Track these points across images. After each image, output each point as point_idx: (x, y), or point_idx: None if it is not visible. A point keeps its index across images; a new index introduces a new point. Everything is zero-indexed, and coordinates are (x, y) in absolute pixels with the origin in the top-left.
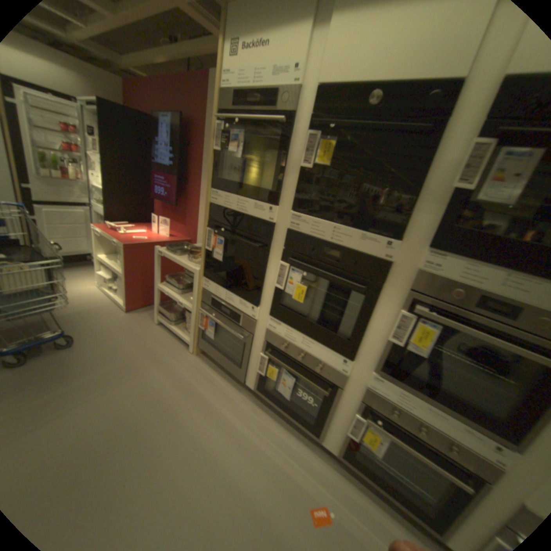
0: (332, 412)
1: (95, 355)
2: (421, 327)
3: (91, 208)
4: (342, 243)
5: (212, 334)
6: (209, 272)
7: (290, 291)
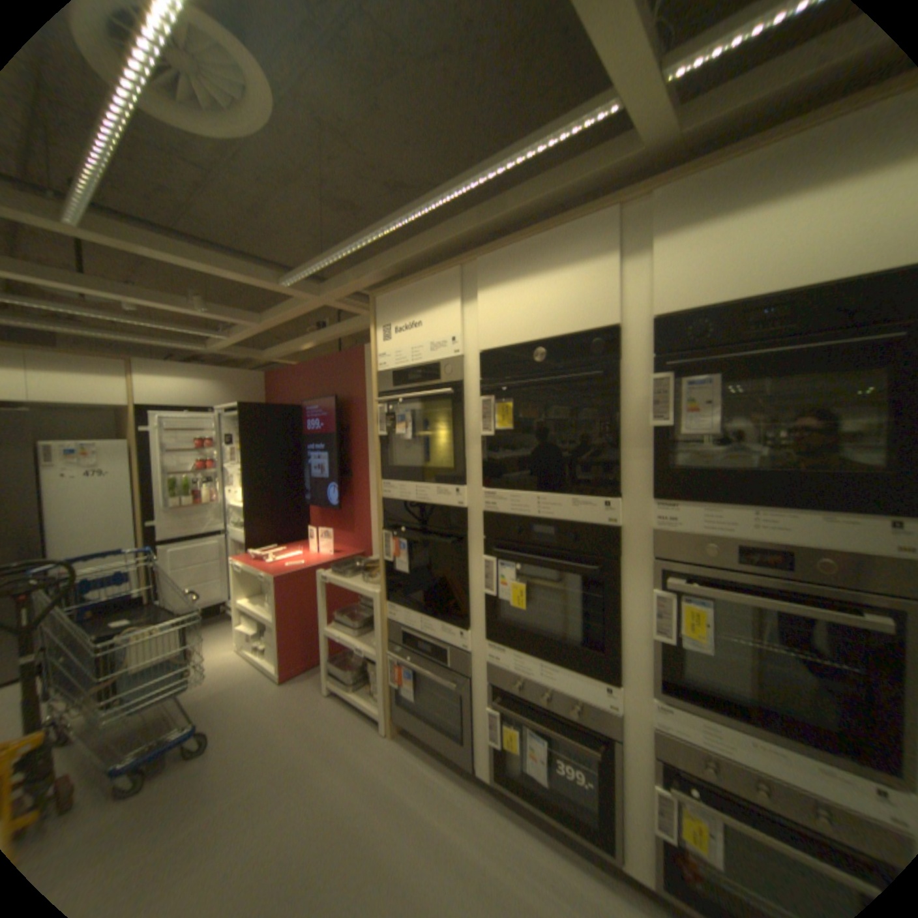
0: (620, 793)
1: (239, 763)
2: (688, 610)
3: (227, 536)
4: (553, 516)
5: (410, 694)
6: (394, 593)
7: (508, 598)
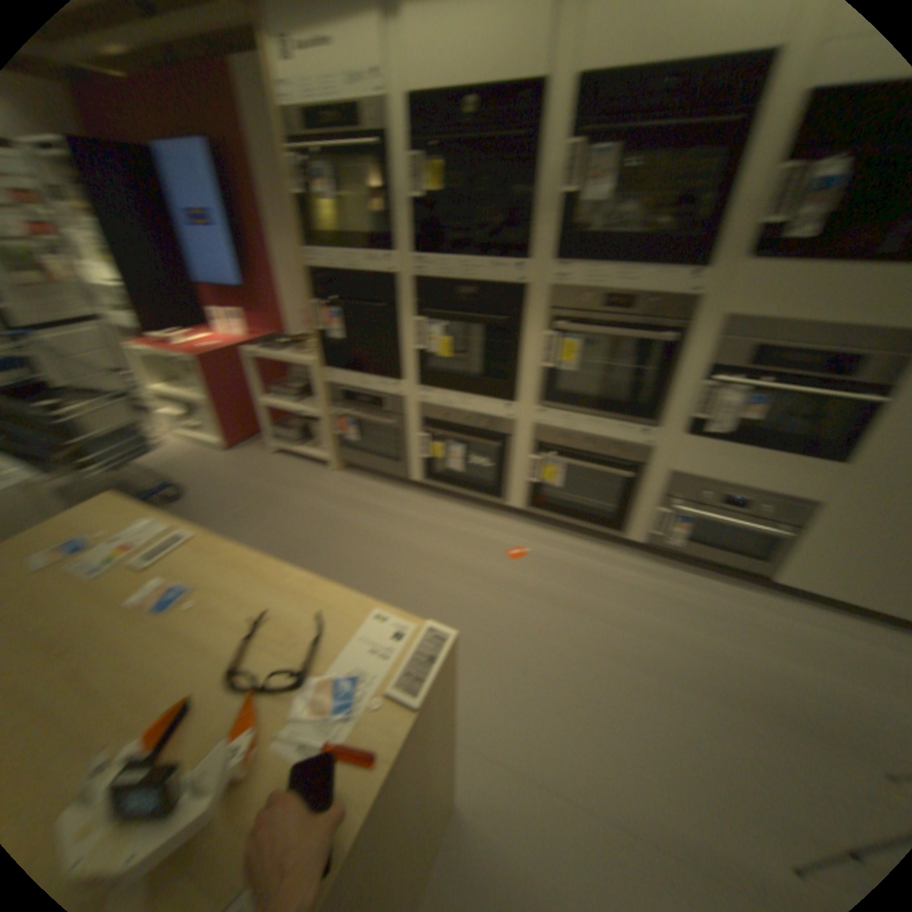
0: (511, 465)
1: (226, 497)
2: (568, 344)
3: (116, 320)
4: (479, 278)
5: (359, 435)
6: (335, 359)
7: (438, 352)
